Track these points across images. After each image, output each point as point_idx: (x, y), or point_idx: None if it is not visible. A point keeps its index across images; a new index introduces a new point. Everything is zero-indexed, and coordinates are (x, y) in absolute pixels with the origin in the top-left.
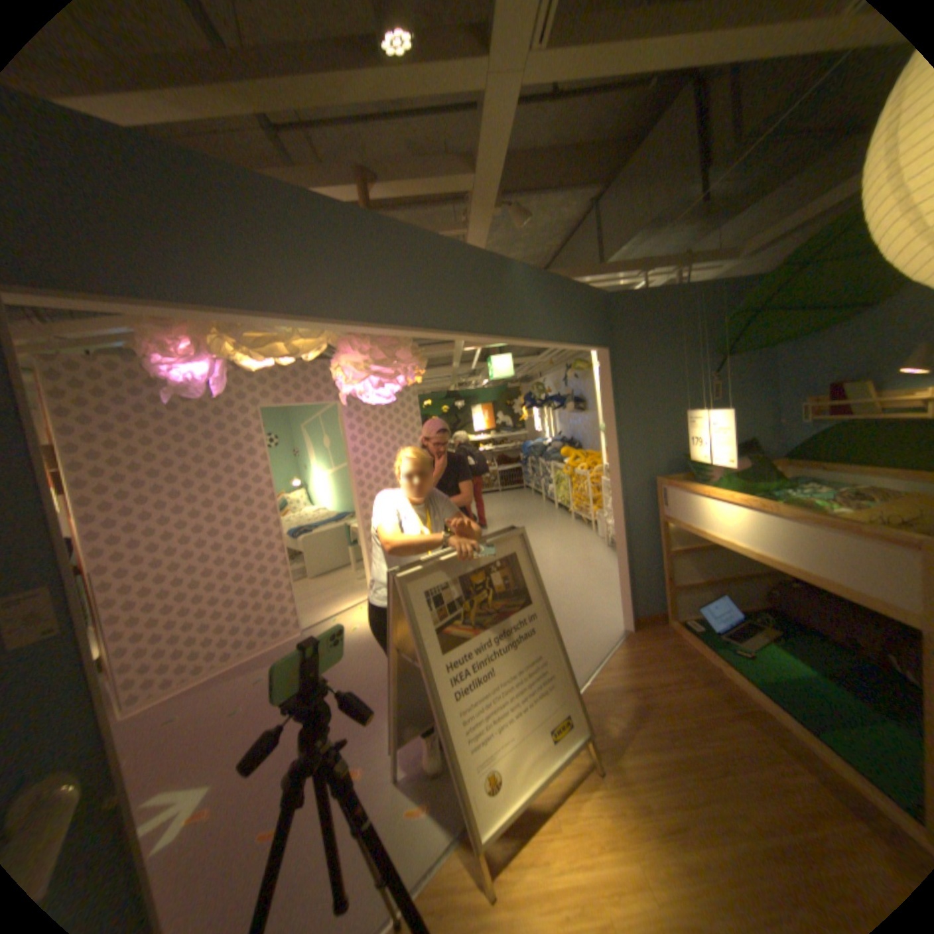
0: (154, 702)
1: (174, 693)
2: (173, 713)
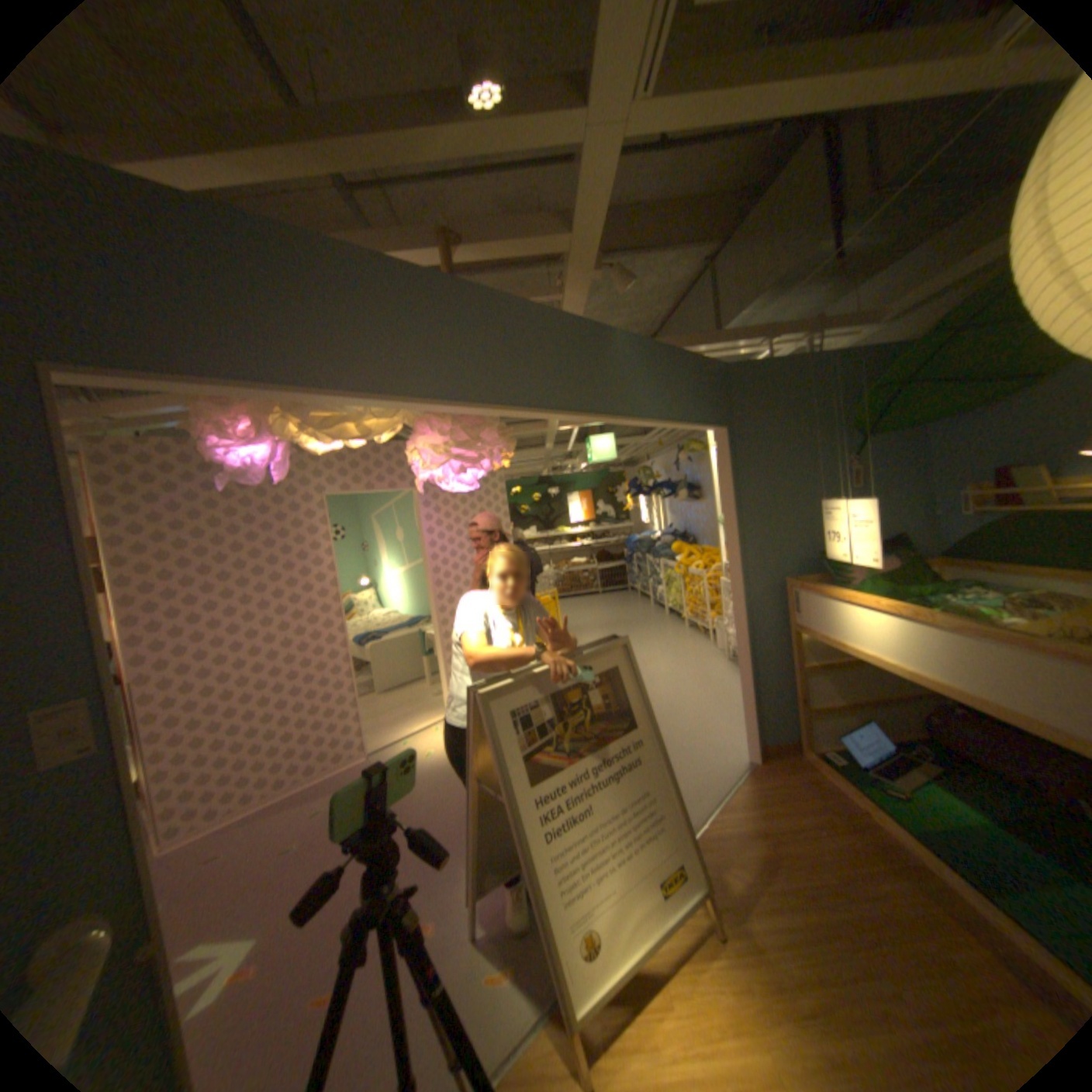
0: (195, 837)
1: (218, 826)
2: (217, 849)
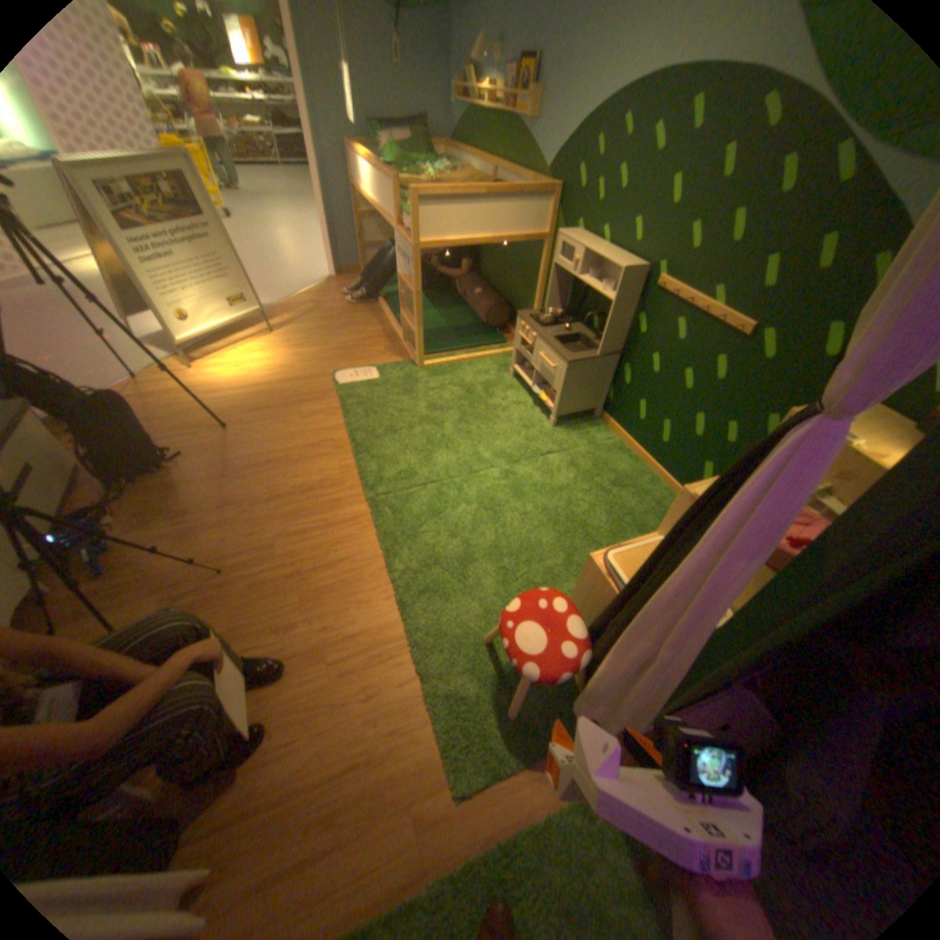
0: None
1: None
2: None
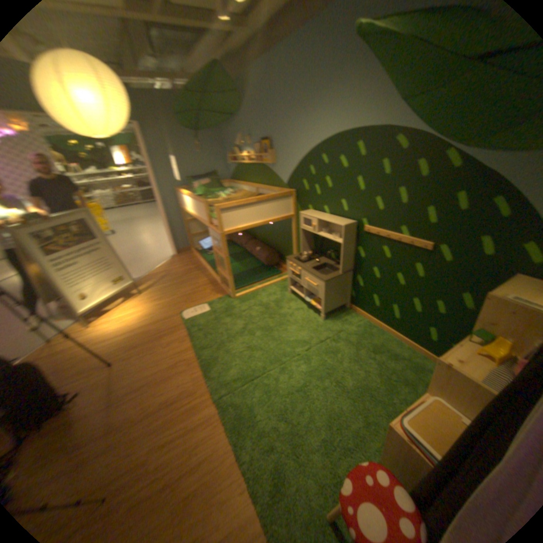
0: None
1: None
2: None
